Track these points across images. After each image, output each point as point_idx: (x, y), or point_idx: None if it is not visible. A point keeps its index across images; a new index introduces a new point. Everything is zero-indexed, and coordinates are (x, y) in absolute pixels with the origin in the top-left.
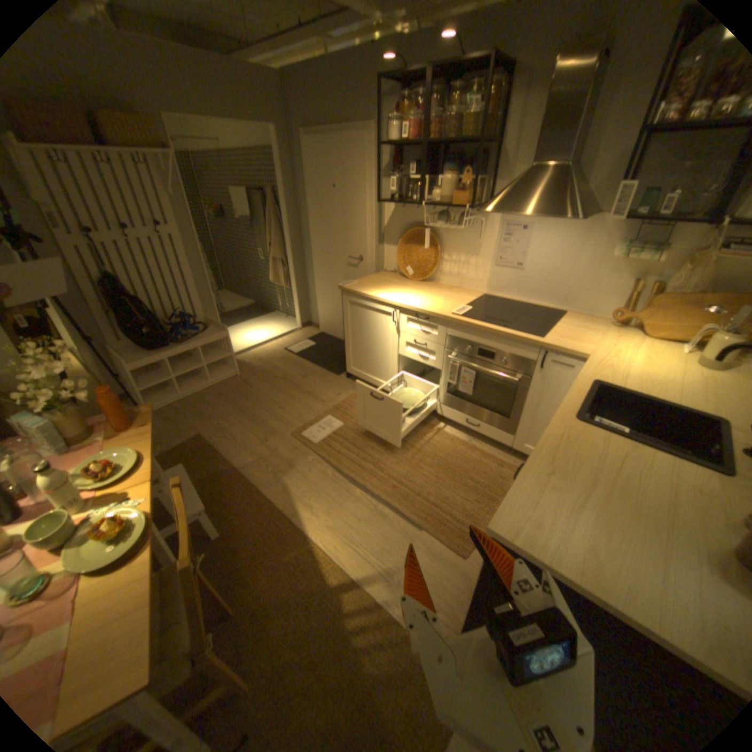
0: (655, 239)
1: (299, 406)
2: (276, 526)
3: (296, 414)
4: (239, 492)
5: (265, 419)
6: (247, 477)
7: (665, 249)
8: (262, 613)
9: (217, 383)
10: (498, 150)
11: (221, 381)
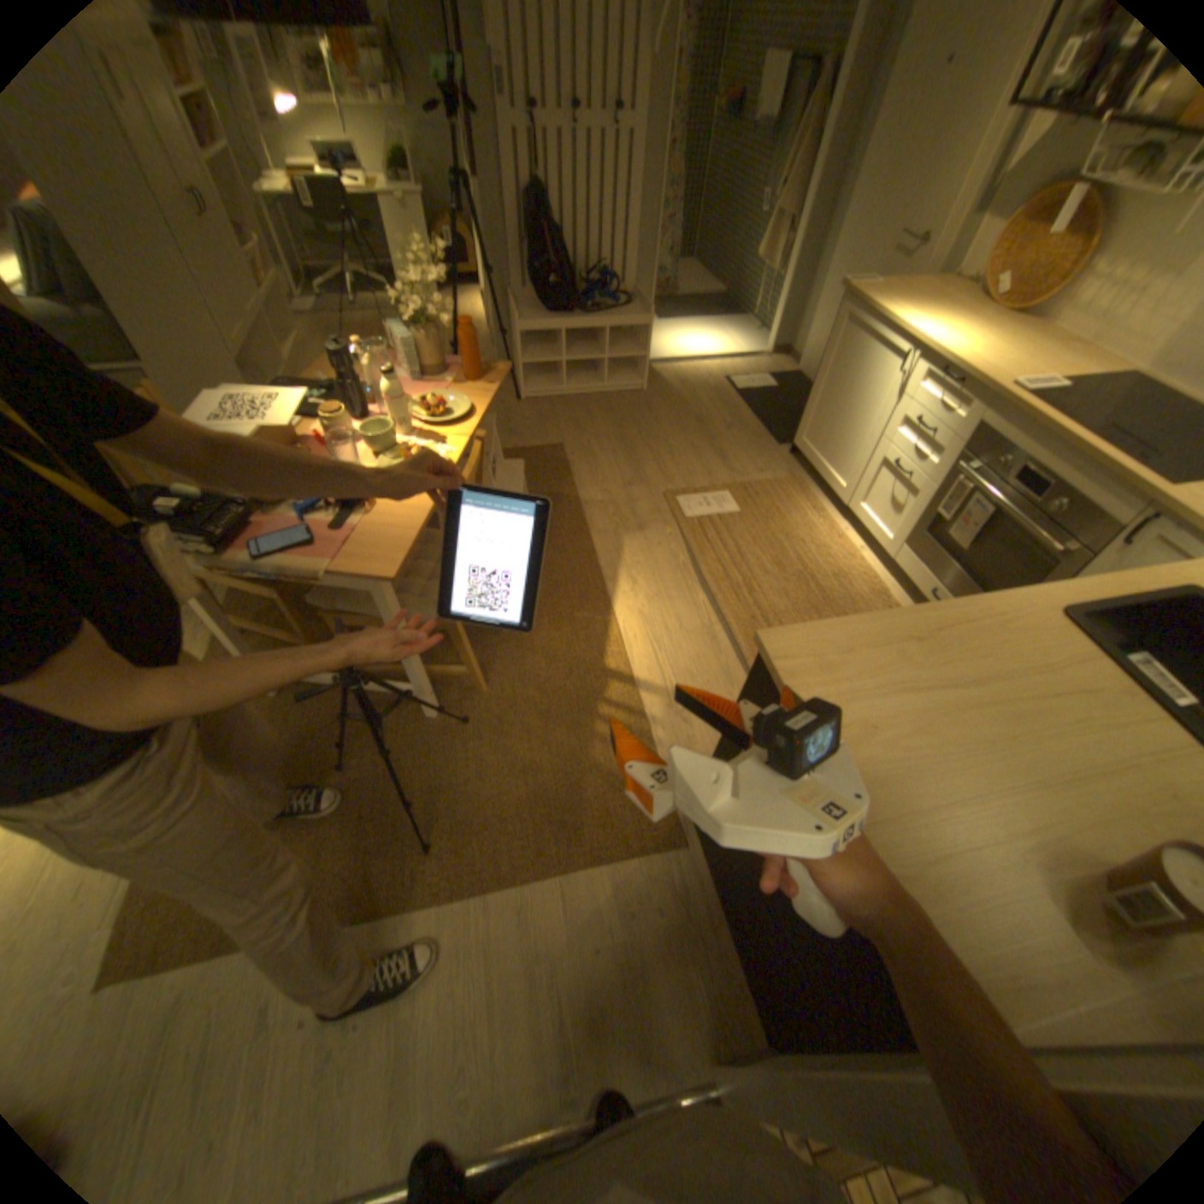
0: None
1: (694, 463)
2: (585, 582)
3: (684, 472)
4: (567, 527)
5: (641, 462)
6: (584, 516)
7: None
8: (527, 647)
9: (612, 393)
10: None
11: (617, 393)
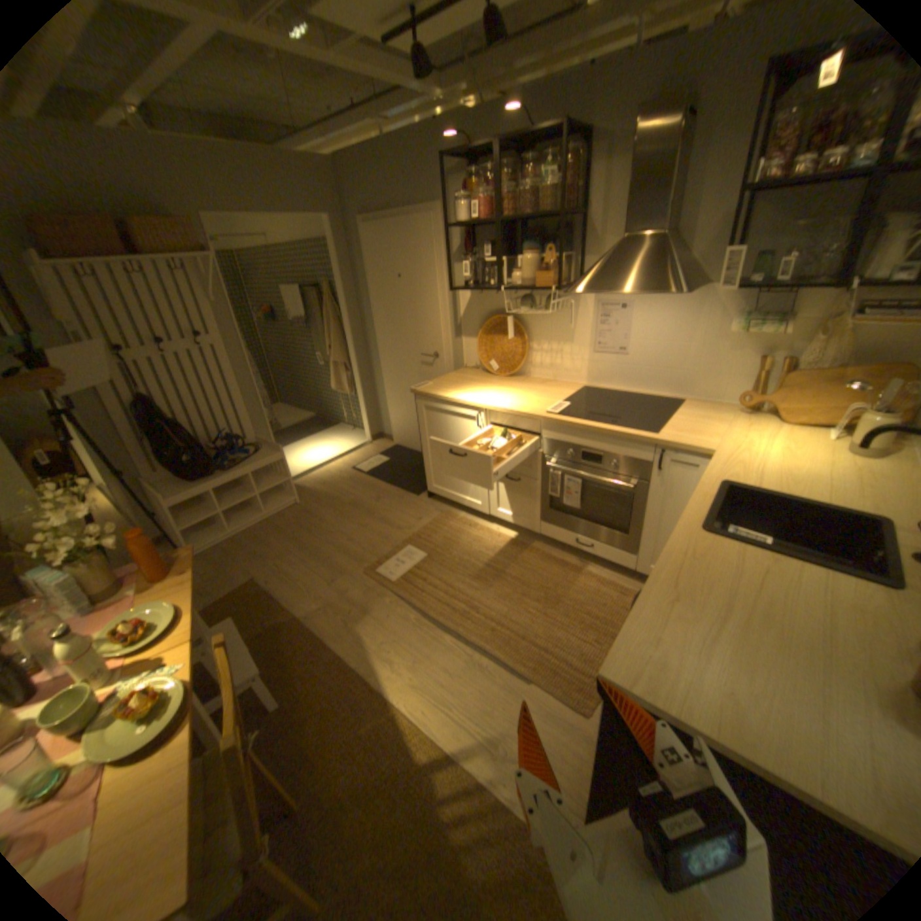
0: (778, 309)
1: (371, 536)
2: (348, 690)
3: (369, 546)
4: (301, 649)
5: (331, 556)
6: (311, 629)
7: (791, 320)
8: (333, 806)
9: (273, 515)
10: (583, 222)
11: (277, 513)
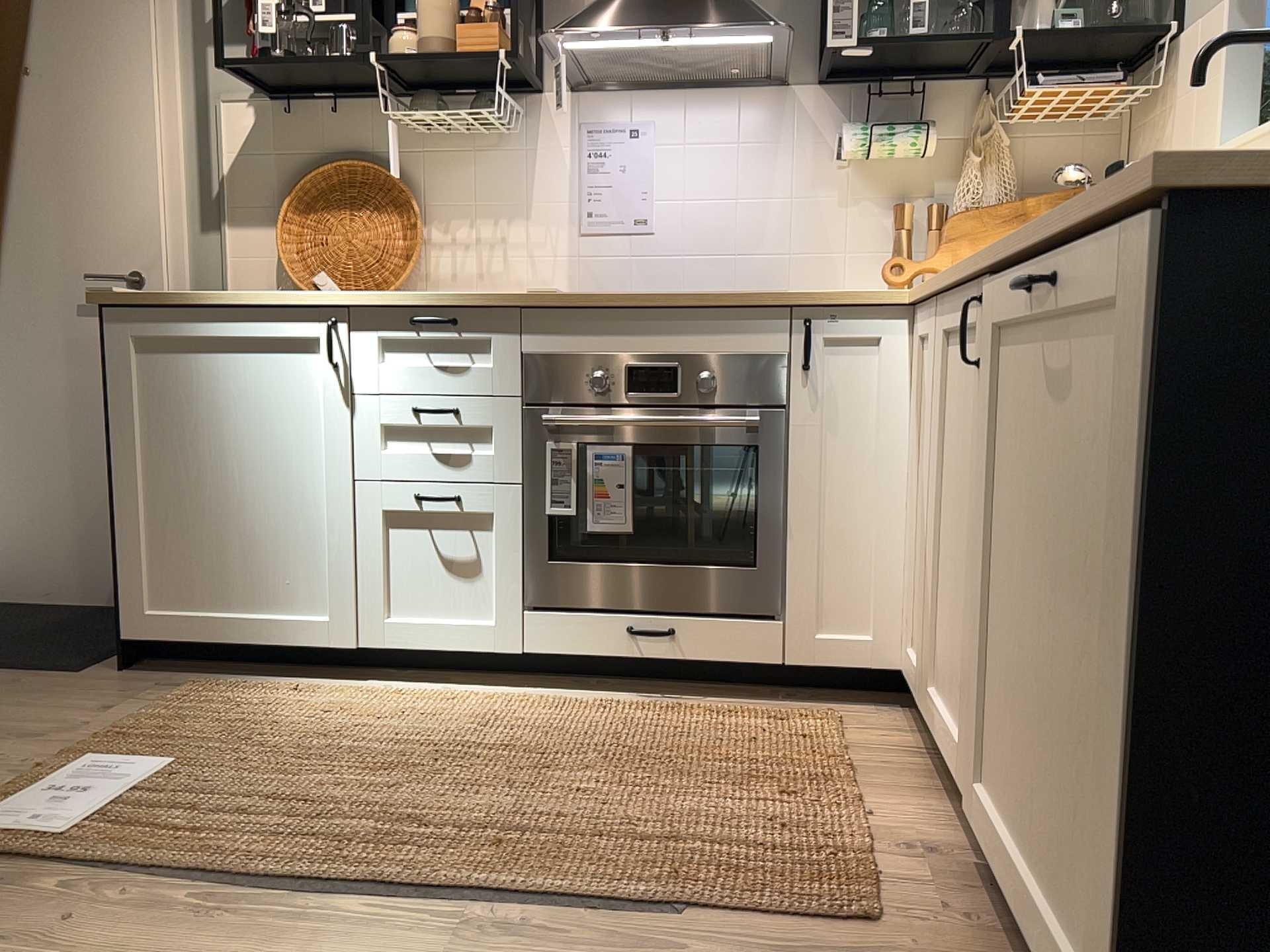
0: (896, 127)
1: None
2: None
3: None
4: None
5: None
6: None
7: (927, 126)
8: None
9: None
10: None
11: None
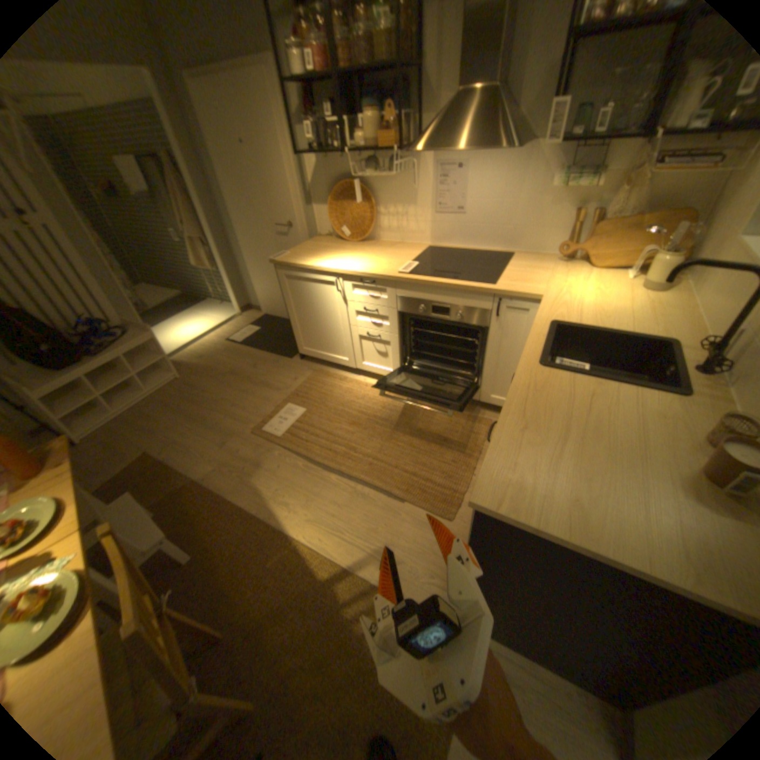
0: (592, 163)
1: (254, 400)
2: (252, 534)
3: (253, 409)
4: (204, 507)
5: (219, 422)
6: (210, 488)
7: (603, 172)
8: (253, 628)
9: (156, 392)
10: (419, 76)
11: (159, 389)
